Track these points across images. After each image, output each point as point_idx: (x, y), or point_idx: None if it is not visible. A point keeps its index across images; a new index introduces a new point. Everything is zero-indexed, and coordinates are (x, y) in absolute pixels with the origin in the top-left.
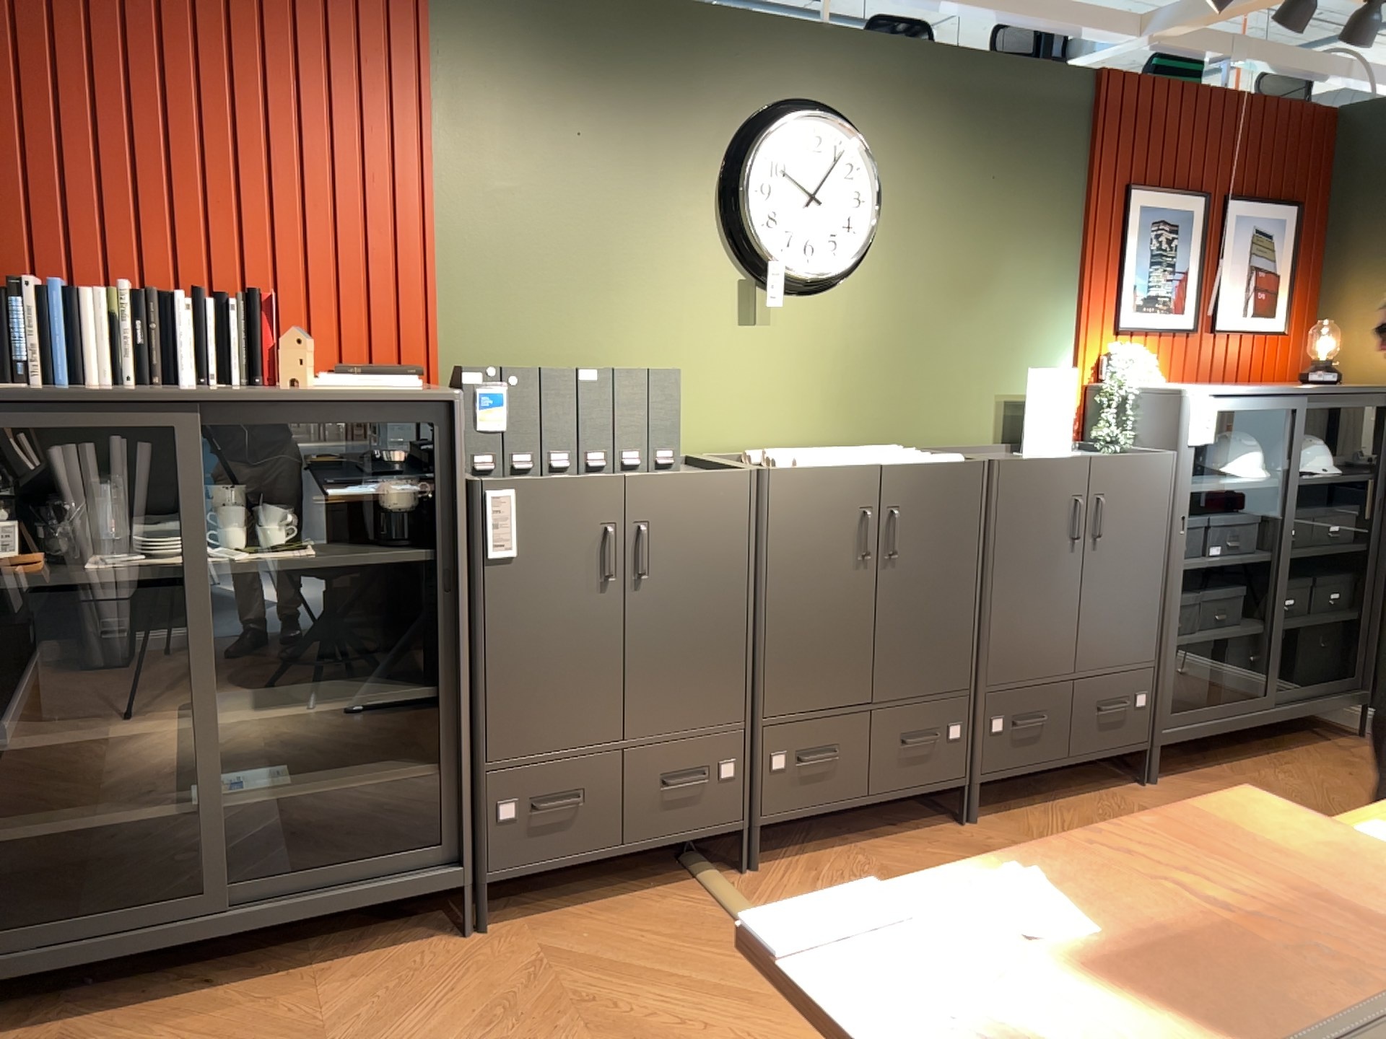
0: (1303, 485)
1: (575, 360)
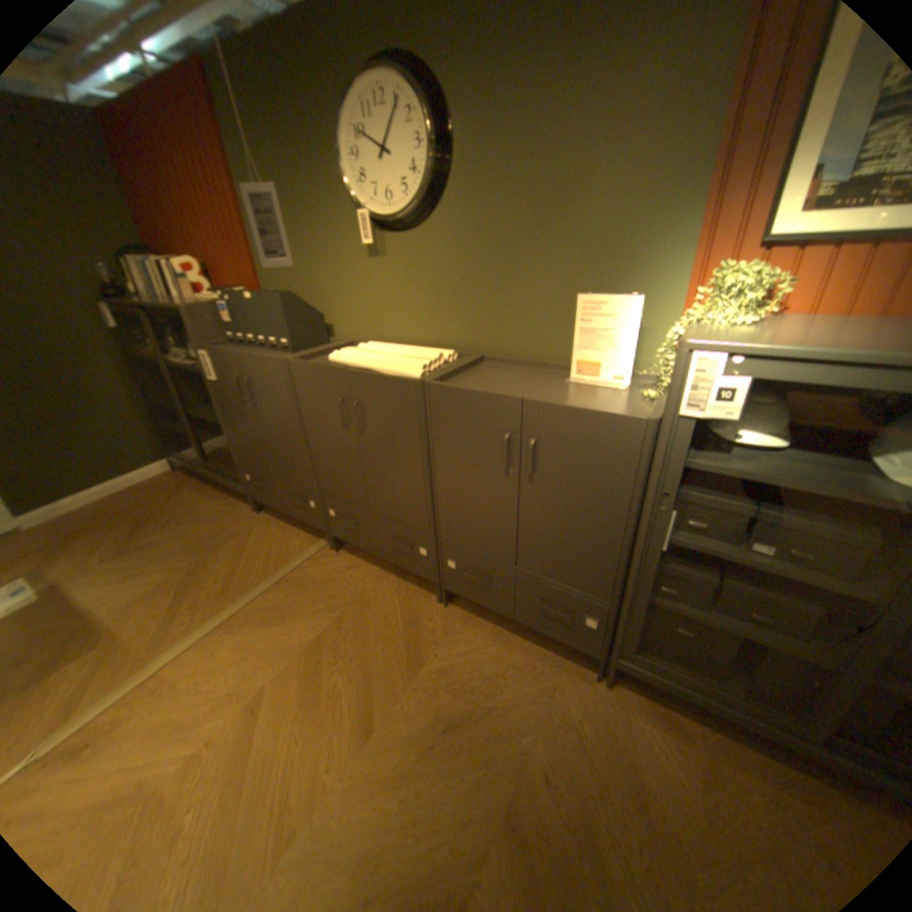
0: None
1: (301, 283)
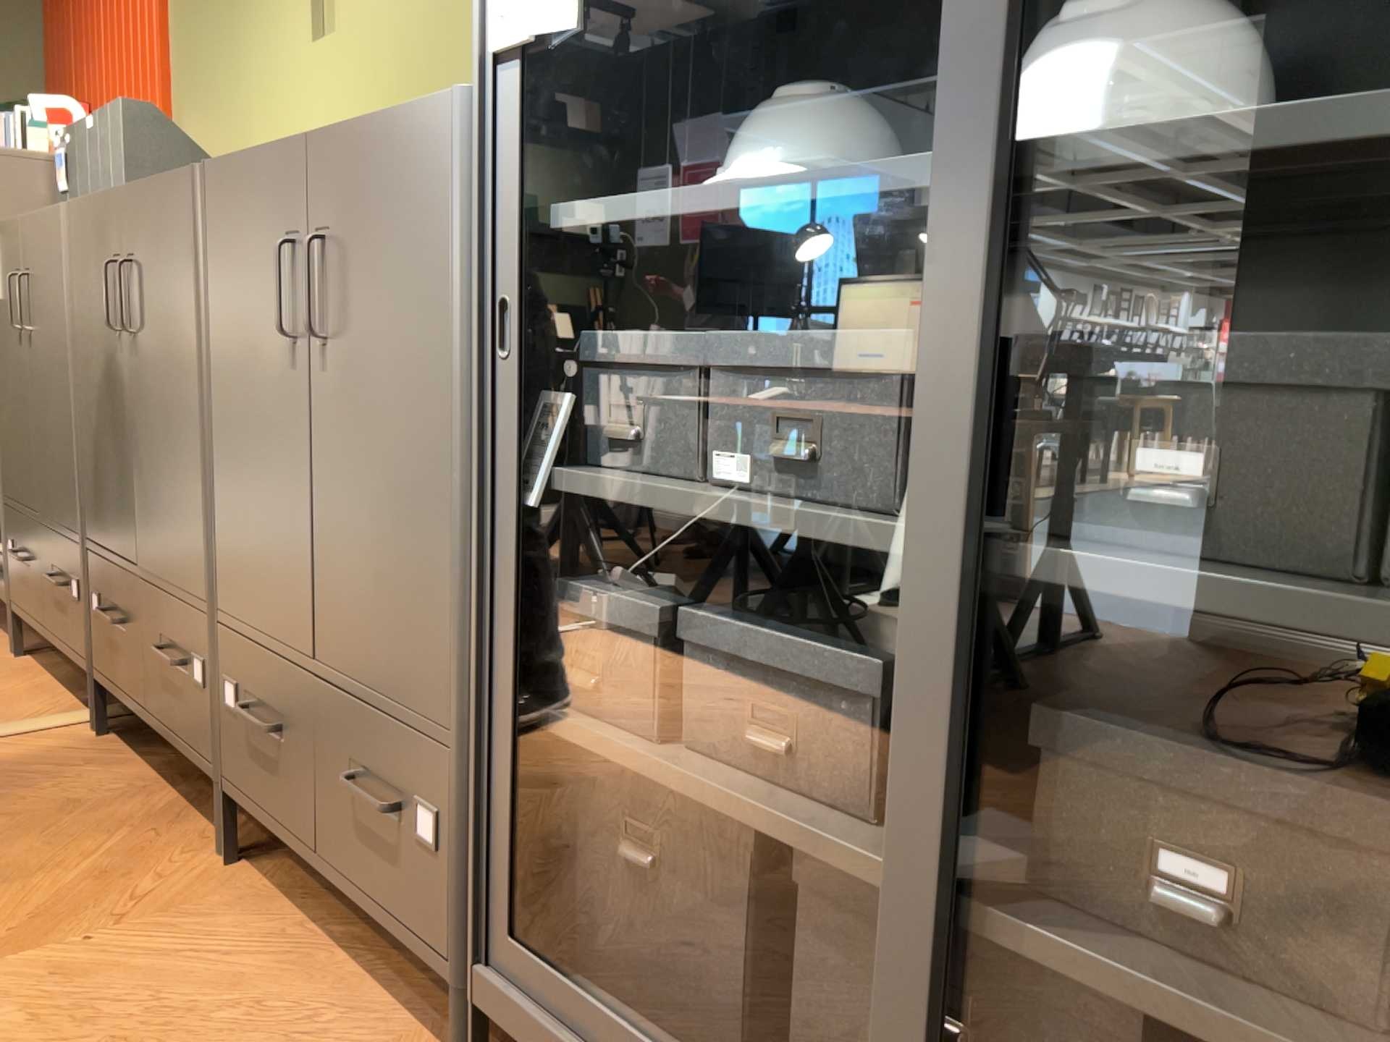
0: (1186, 154)
1: (225, 129)
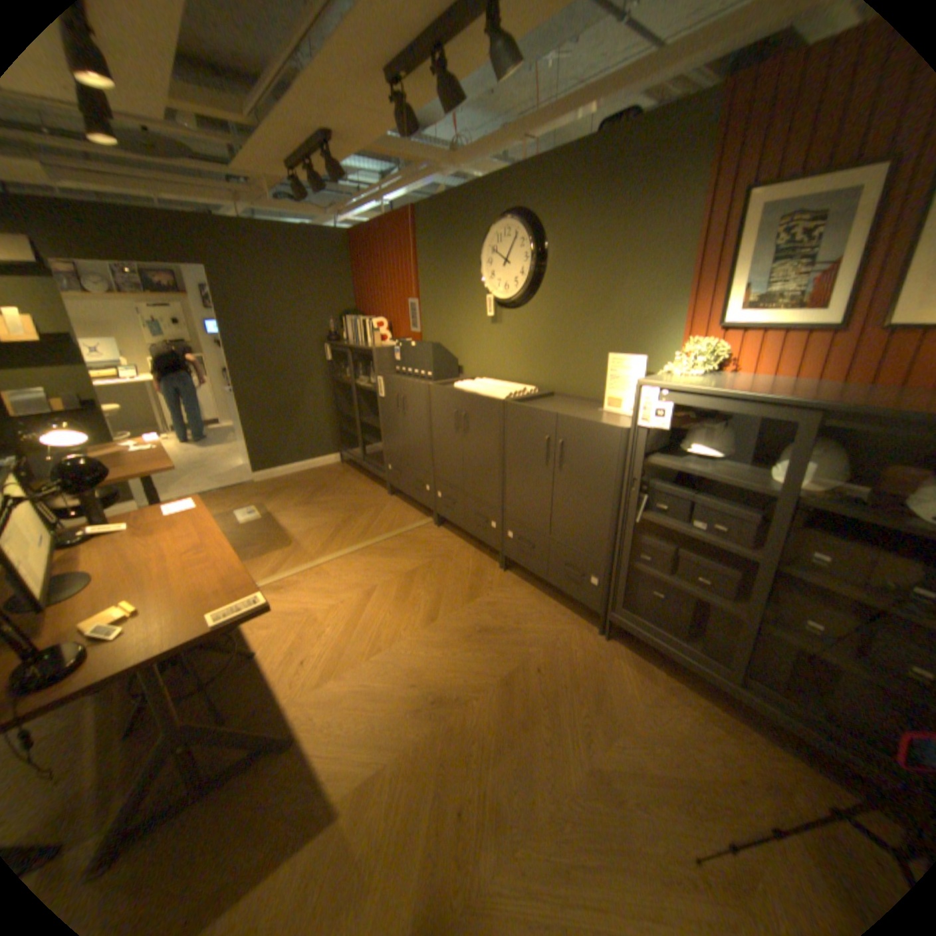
0: (832, 511)
1: (448, 338)
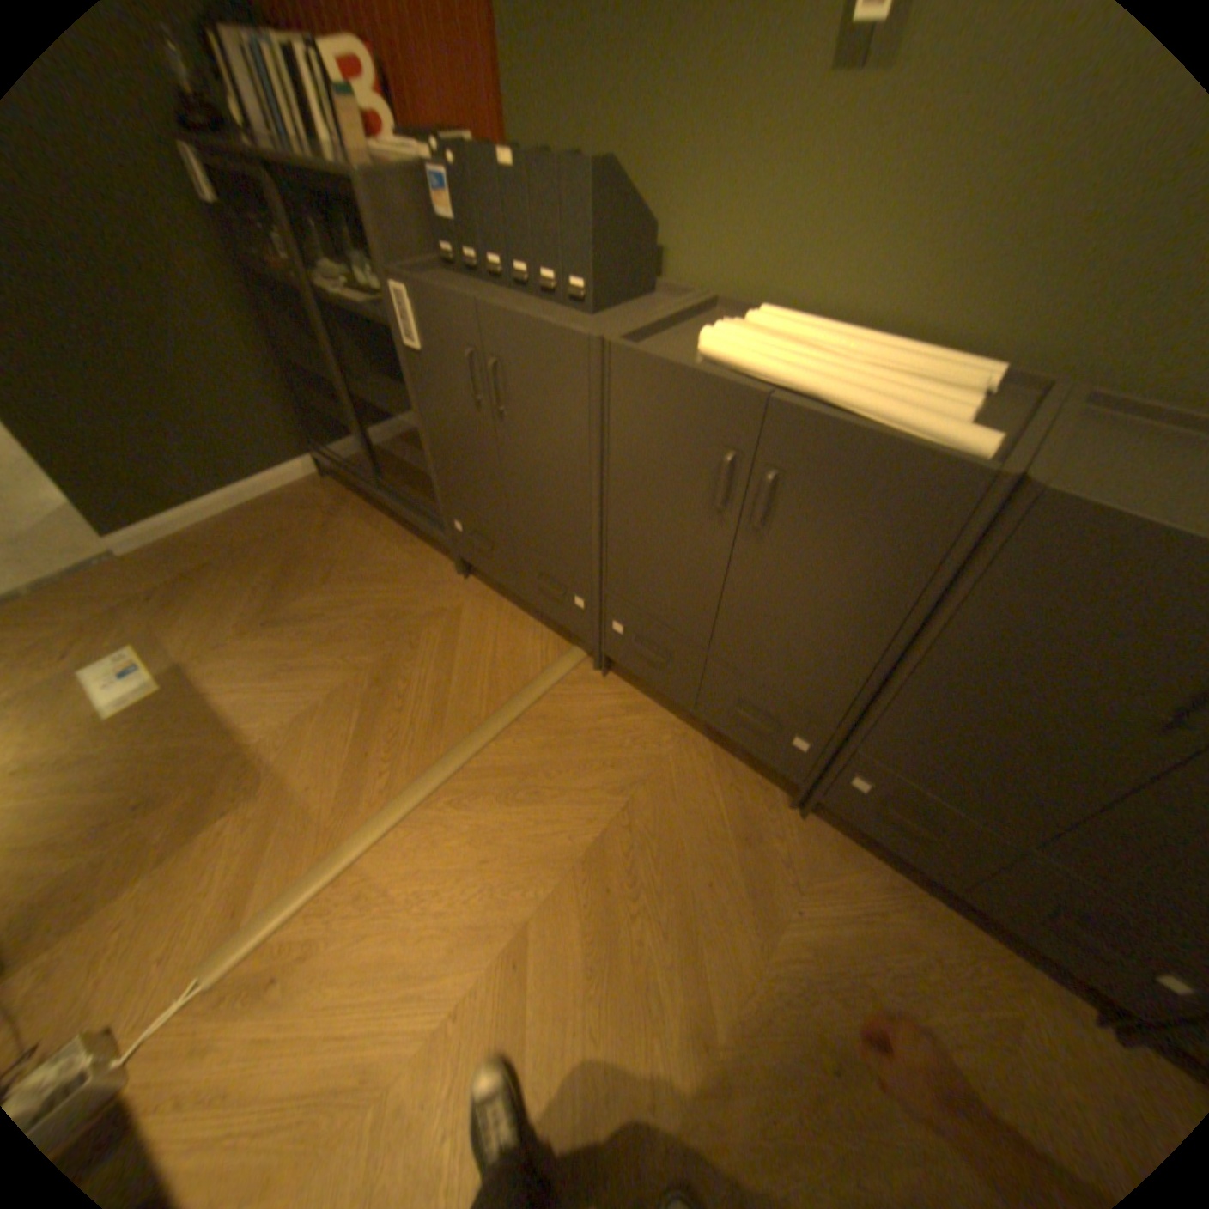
0: None
1: (610, 133)
